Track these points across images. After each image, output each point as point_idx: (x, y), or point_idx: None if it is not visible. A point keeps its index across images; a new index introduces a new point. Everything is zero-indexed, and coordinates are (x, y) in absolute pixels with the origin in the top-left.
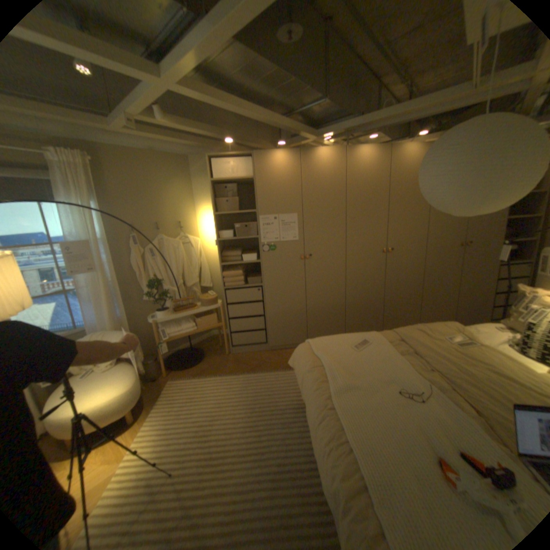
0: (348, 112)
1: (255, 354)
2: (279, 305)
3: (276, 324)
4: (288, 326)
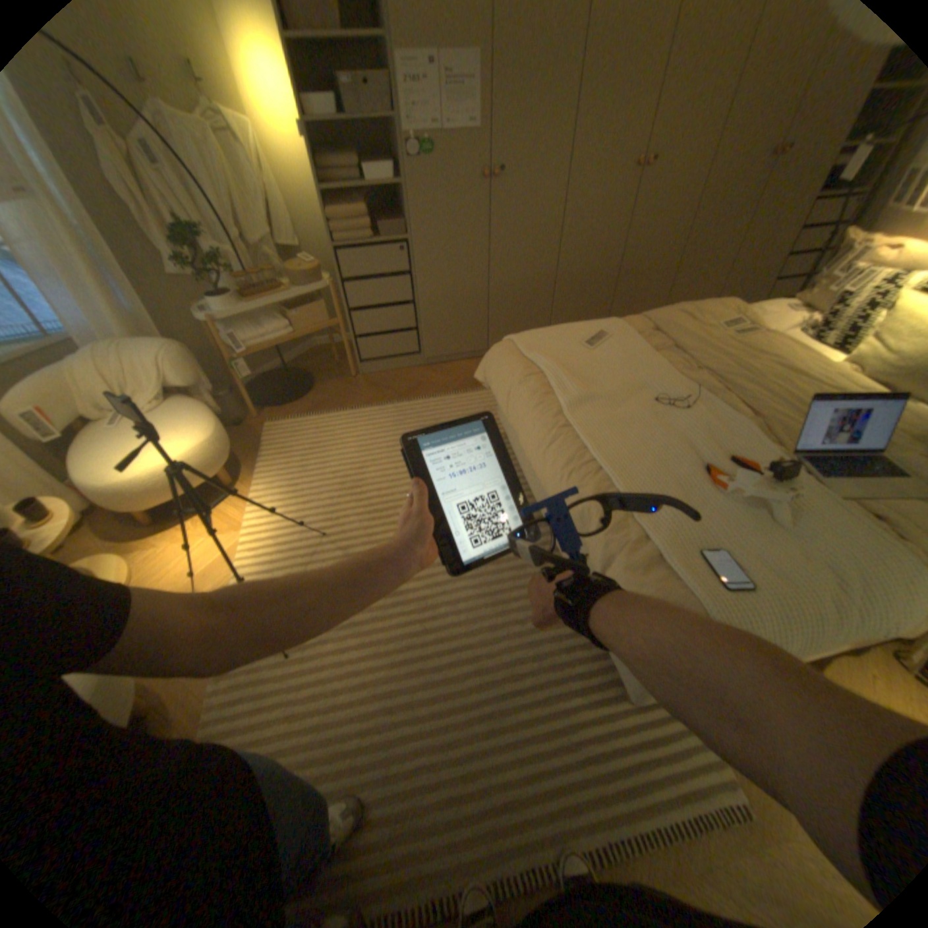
0: None
1: (401, 372)
2: (441, 281)
3: (436, 318)
4: (456, 322)
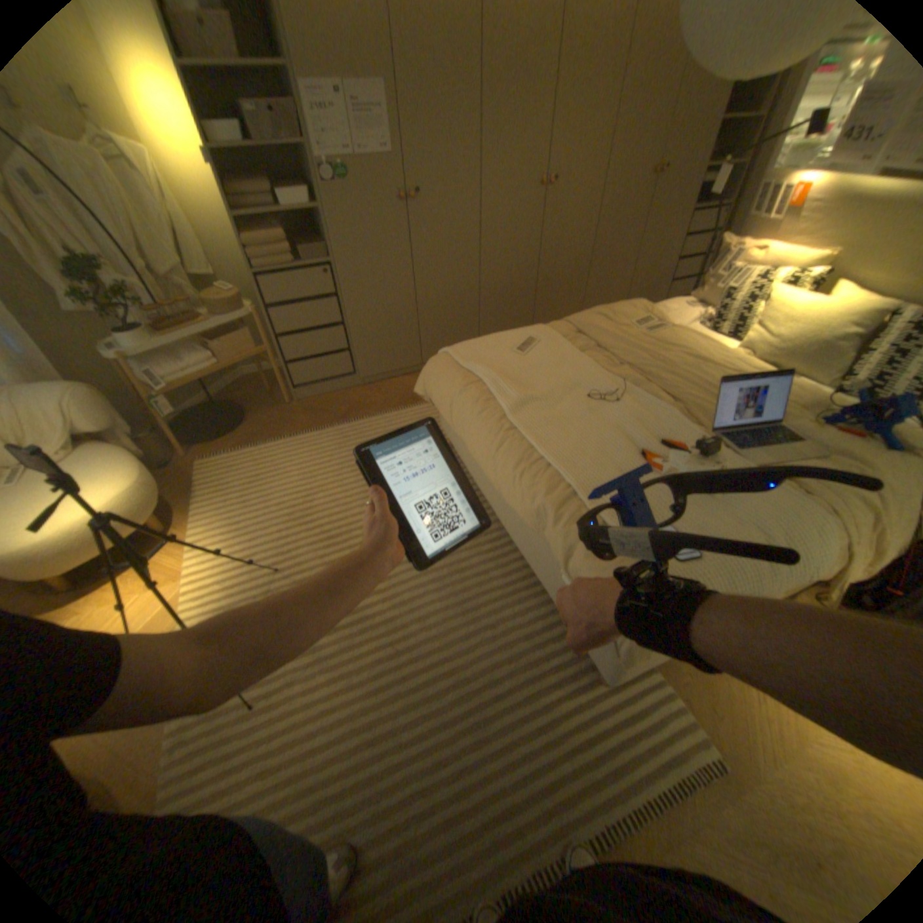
0: None
1: (337, 394)
2: (368, 301)
3: (367, 337)
4: (388, 340)
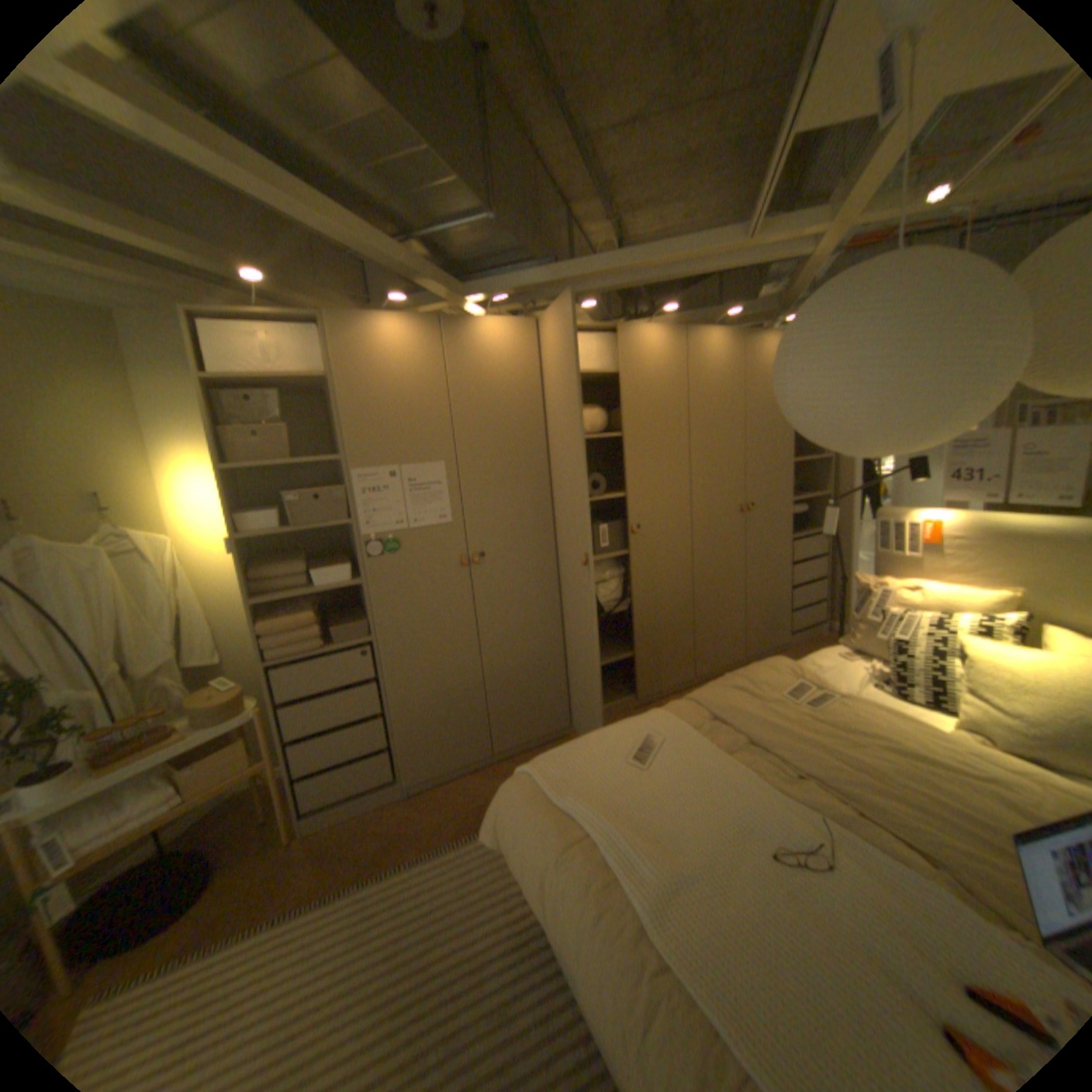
0: (528, 253)
1: (368, 819)
2: (420, 681)
3: (417, 729)
4: (447, 728)
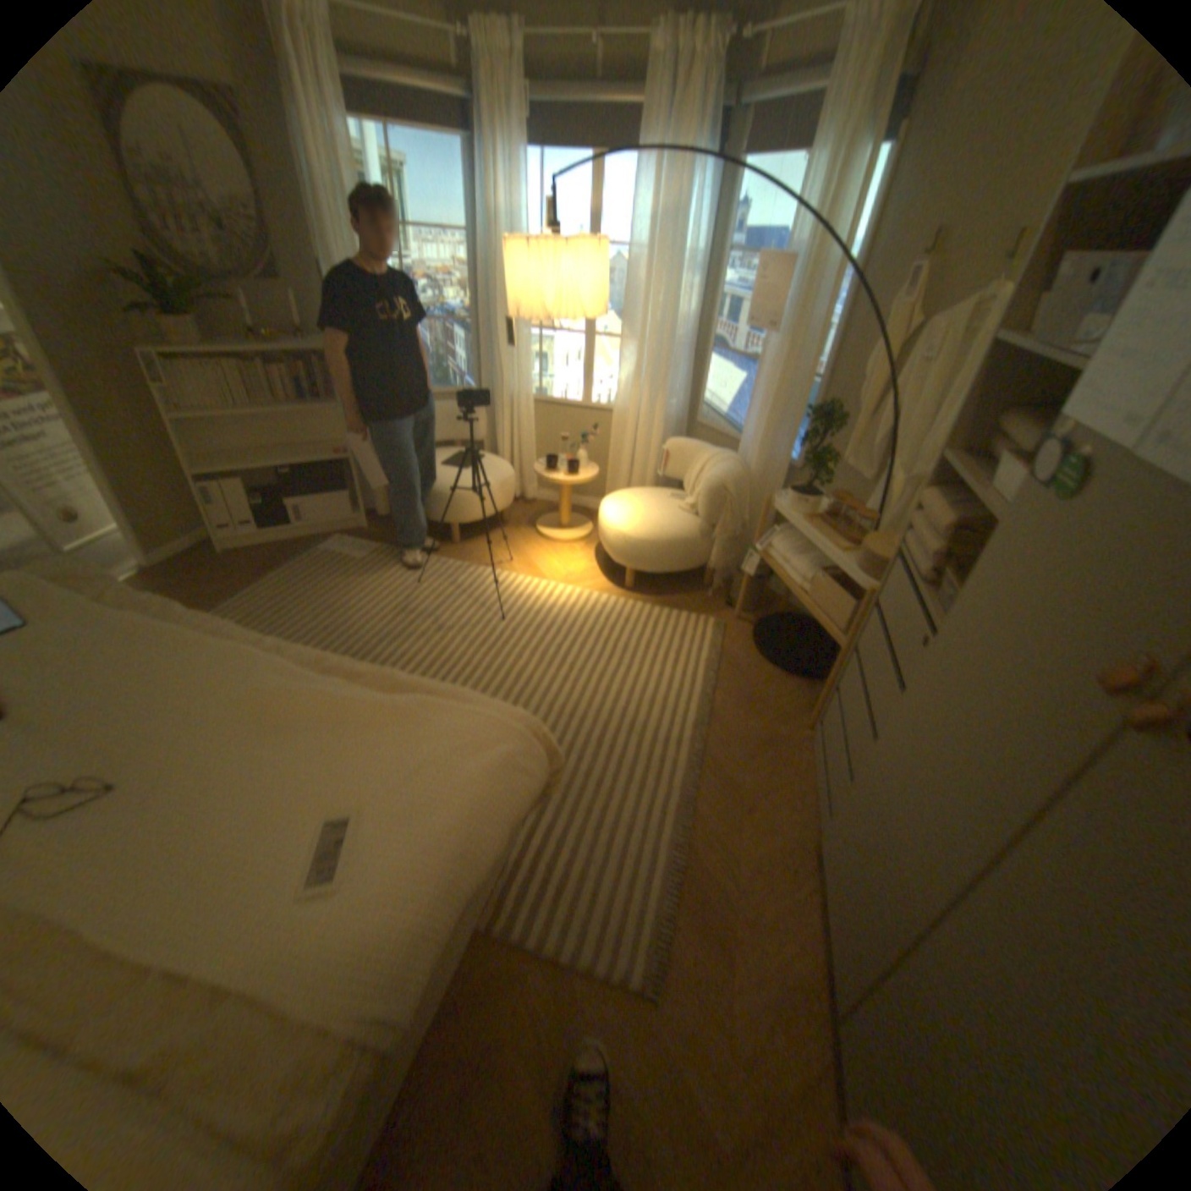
0: None
1: (806, 801)
2: (901, 772)
3: (860, 814)
4: (862, 878)
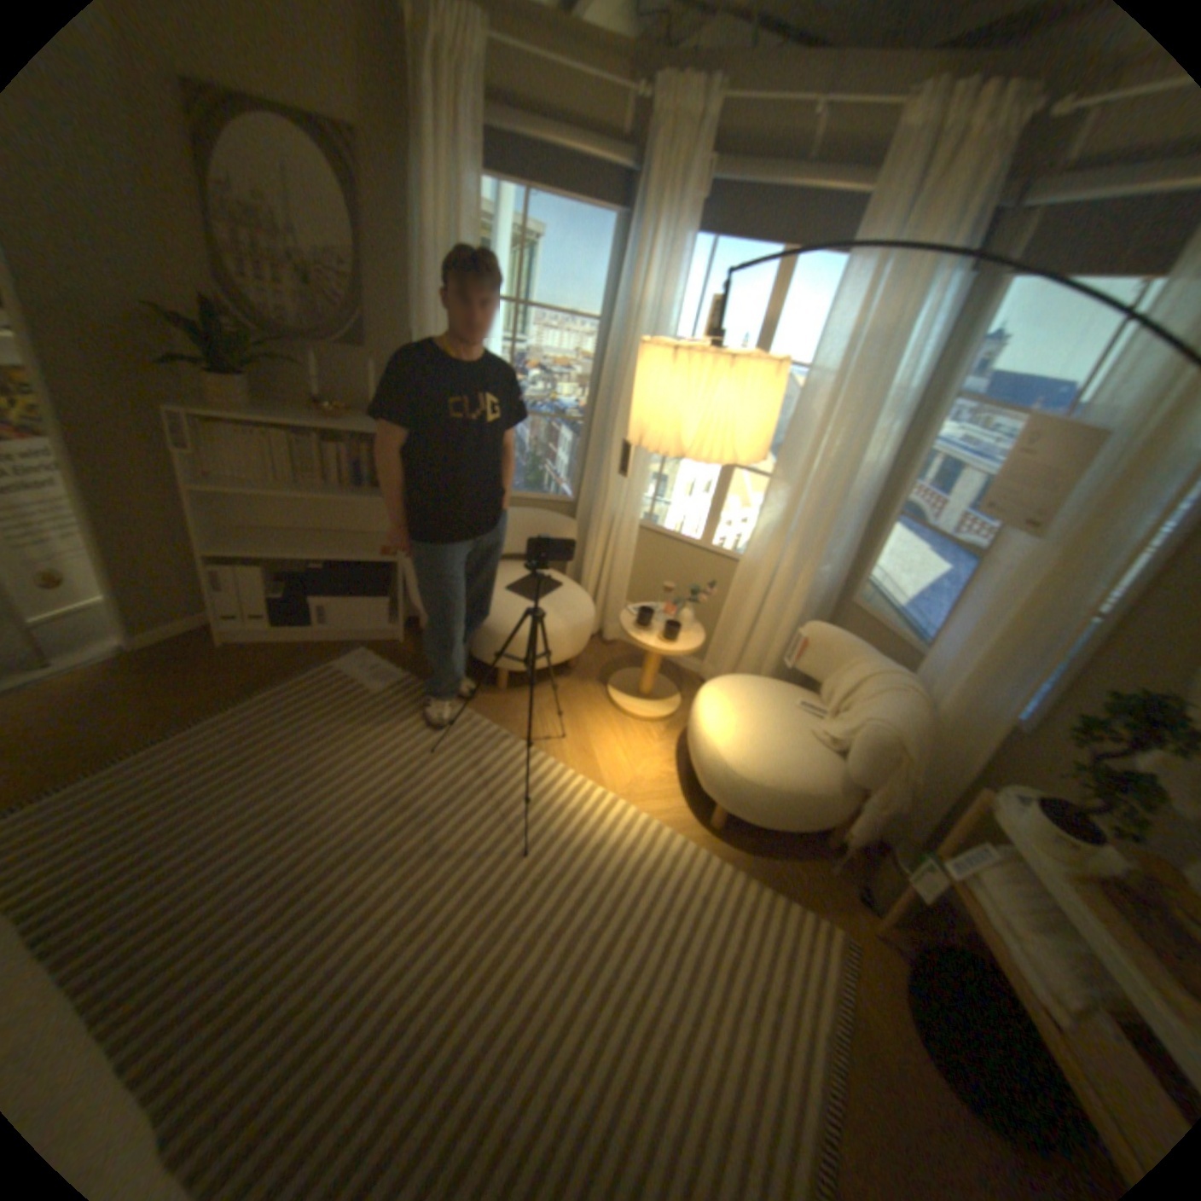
0: None
1: None
2: None
3: None
4: None
